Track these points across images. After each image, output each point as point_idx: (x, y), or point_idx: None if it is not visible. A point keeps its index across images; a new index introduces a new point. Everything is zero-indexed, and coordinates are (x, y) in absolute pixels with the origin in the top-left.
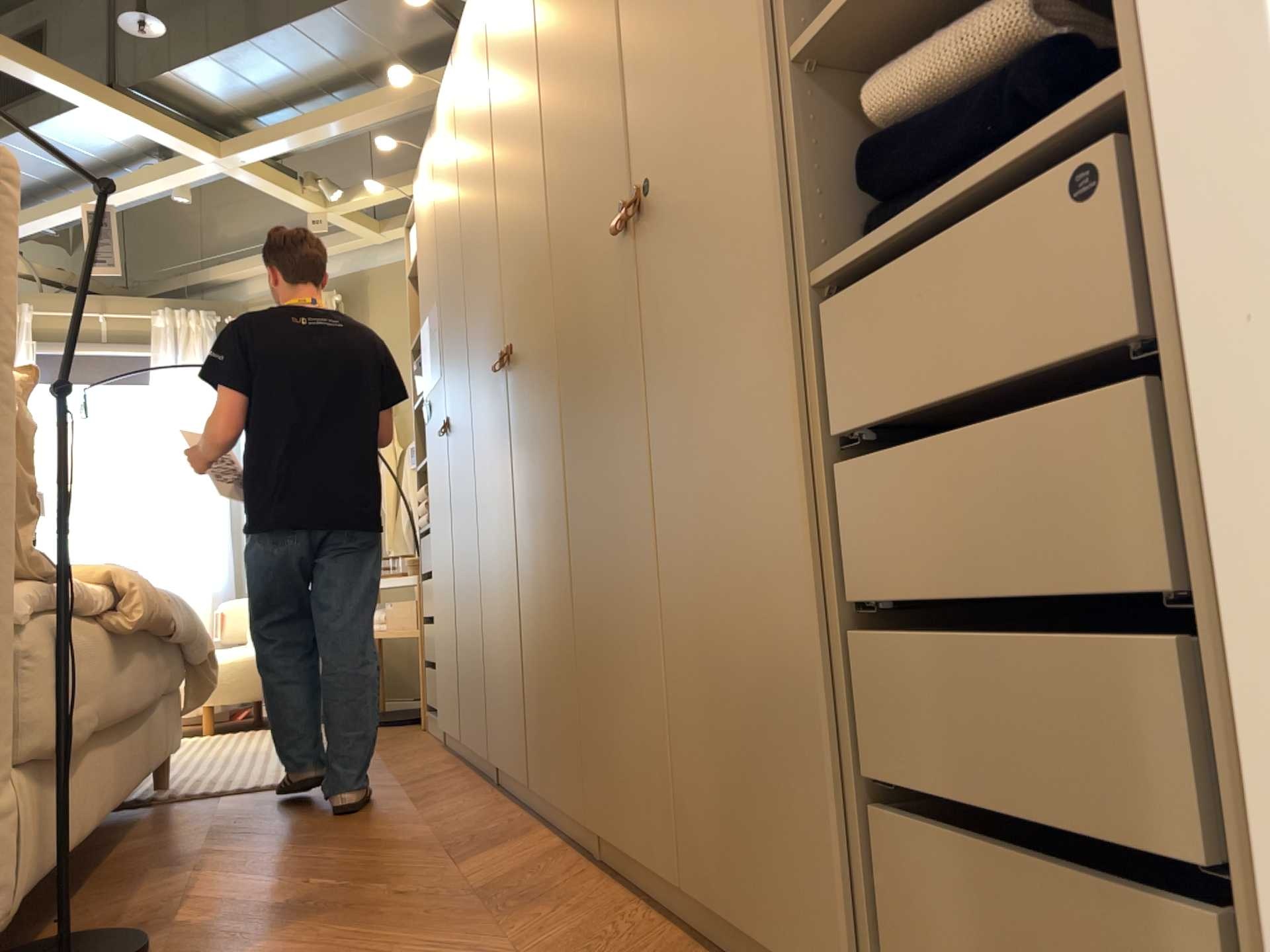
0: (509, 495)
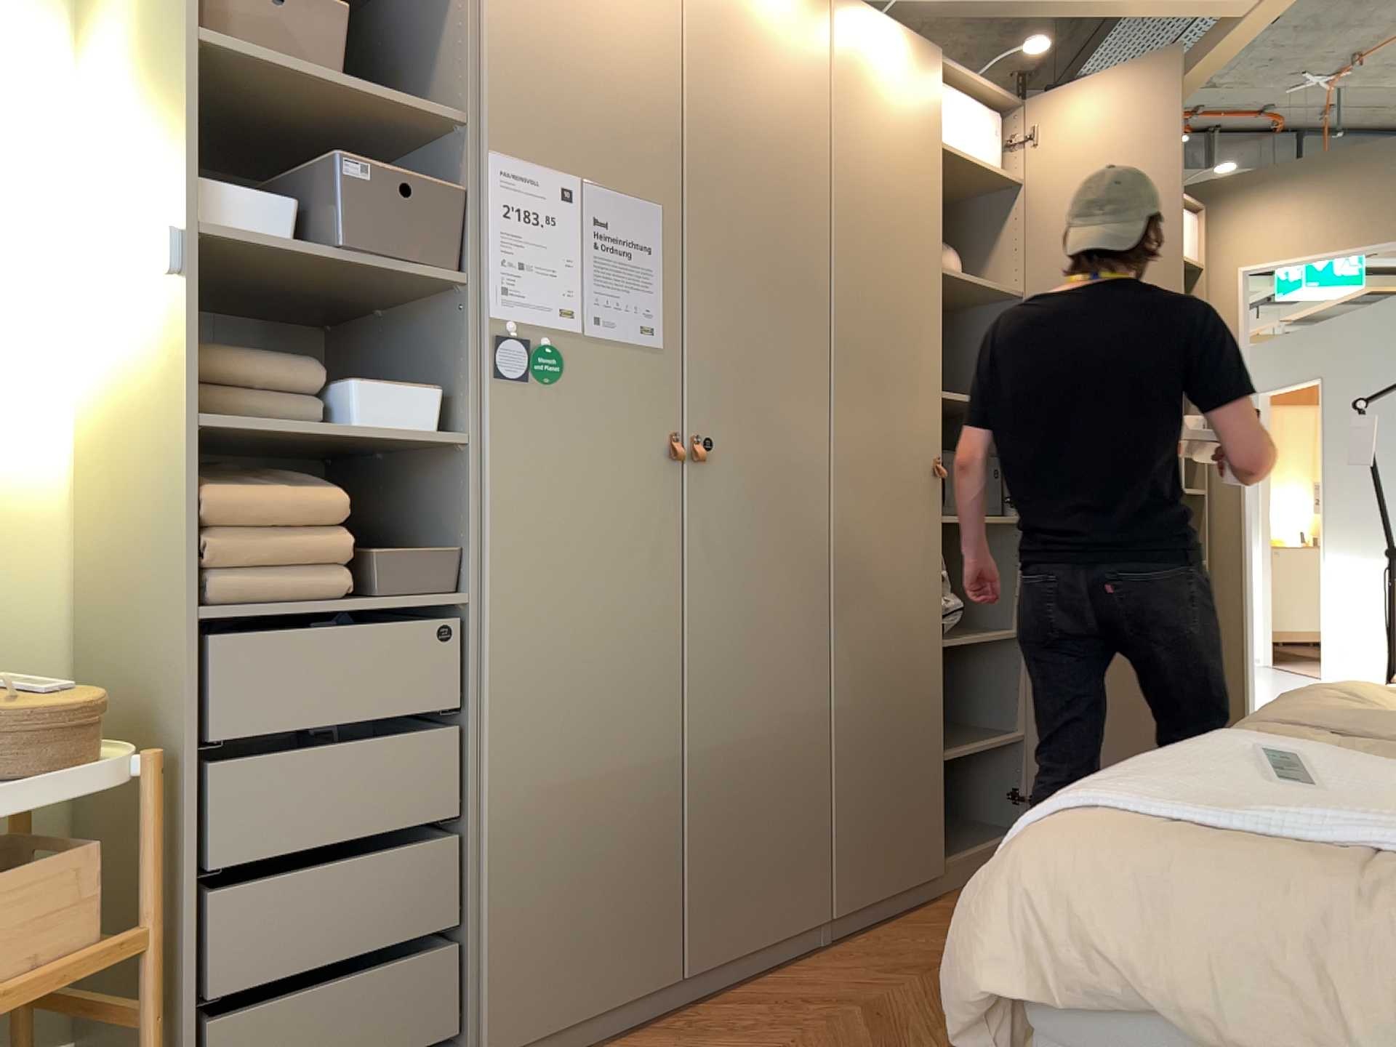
0: (930, 601)
